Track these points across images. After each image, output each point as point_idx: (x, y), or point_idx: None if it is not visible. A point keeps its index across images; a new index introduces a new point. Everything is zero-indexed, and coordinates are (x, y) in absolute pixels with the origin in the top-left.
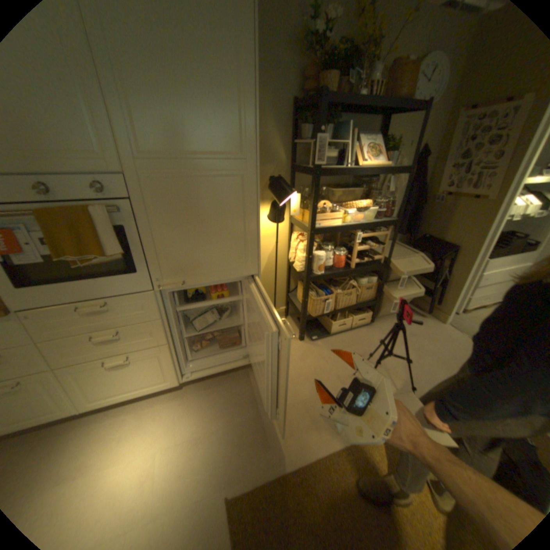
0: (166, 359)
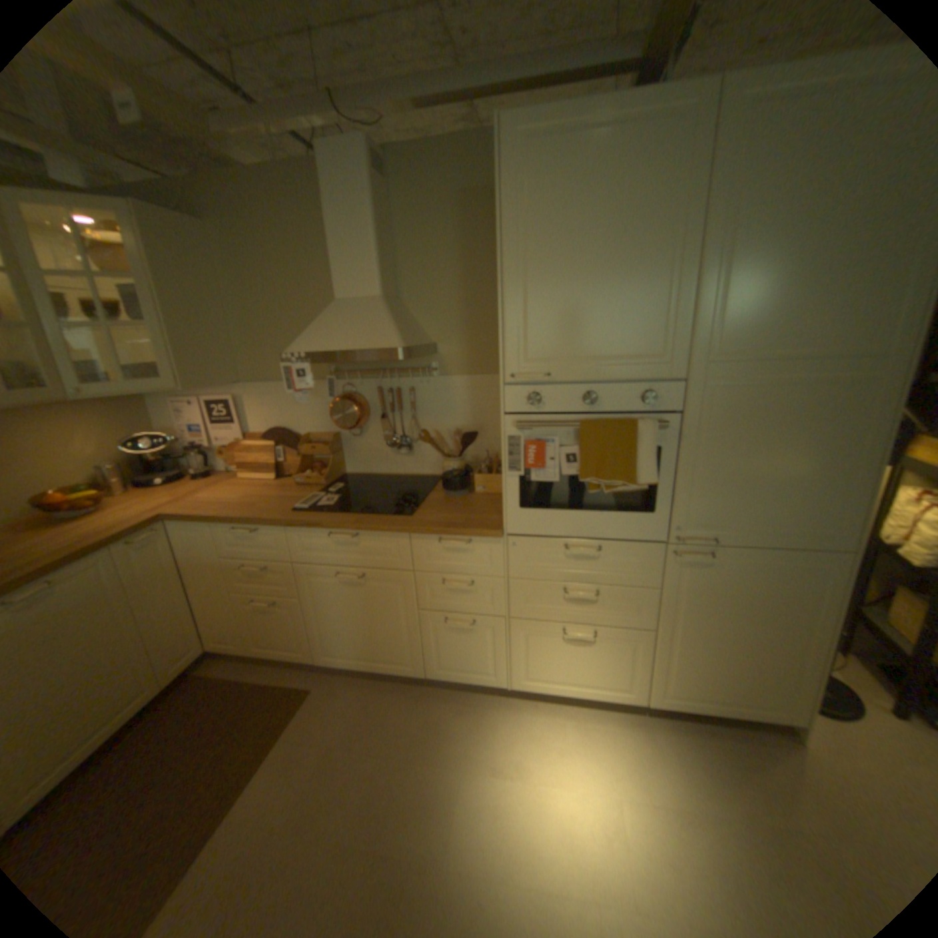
0: (646, 655)
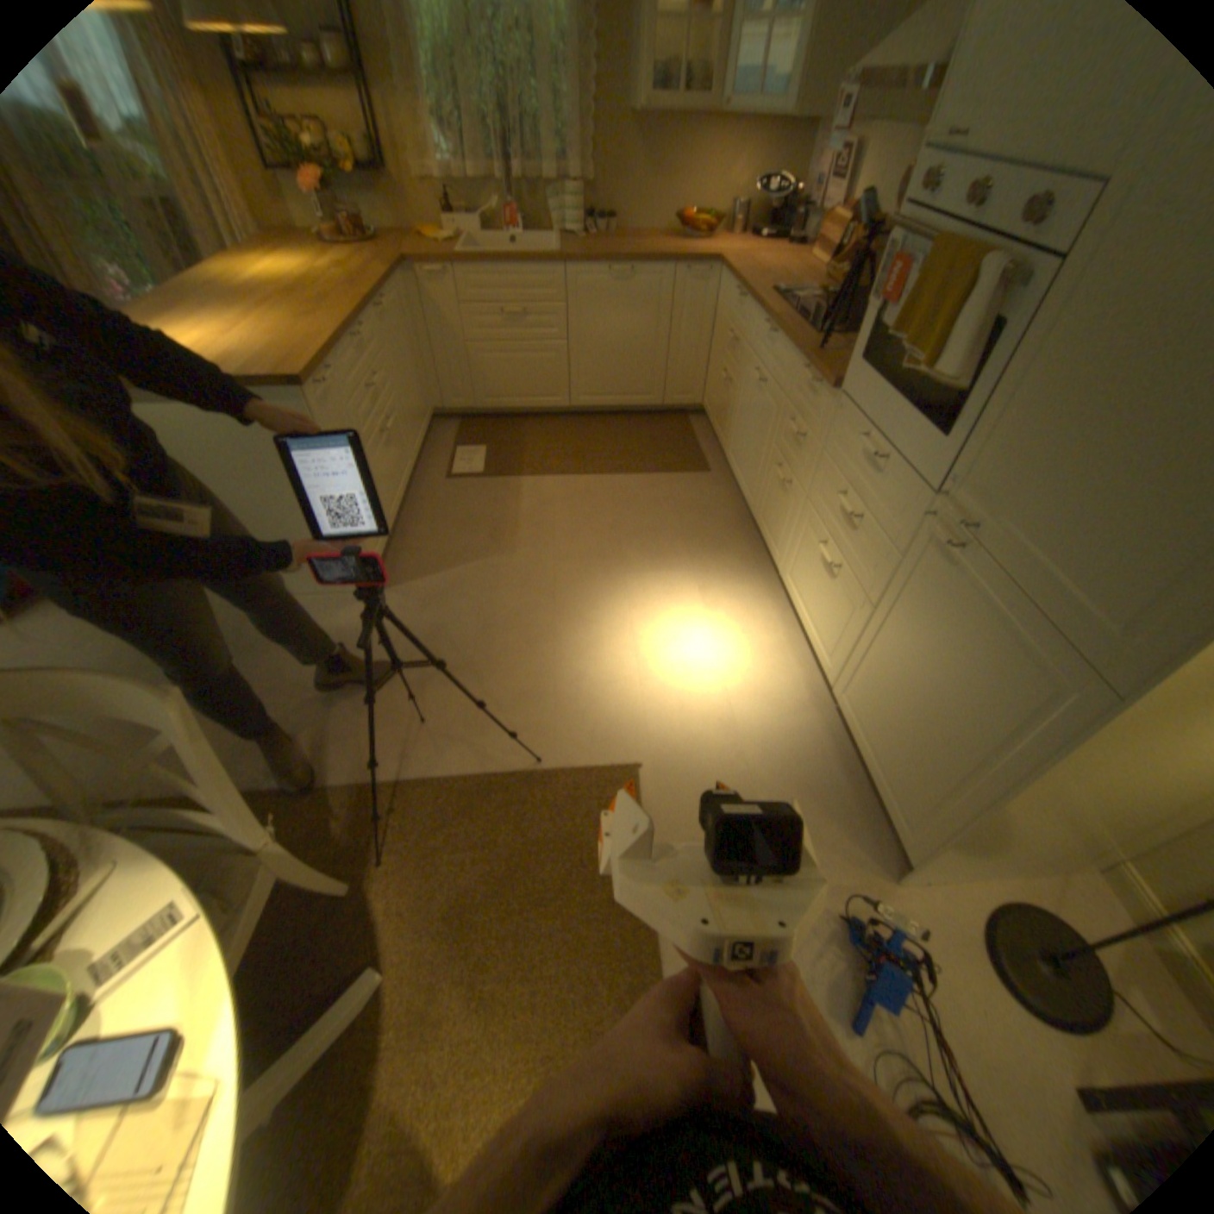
0: (852, 630)
